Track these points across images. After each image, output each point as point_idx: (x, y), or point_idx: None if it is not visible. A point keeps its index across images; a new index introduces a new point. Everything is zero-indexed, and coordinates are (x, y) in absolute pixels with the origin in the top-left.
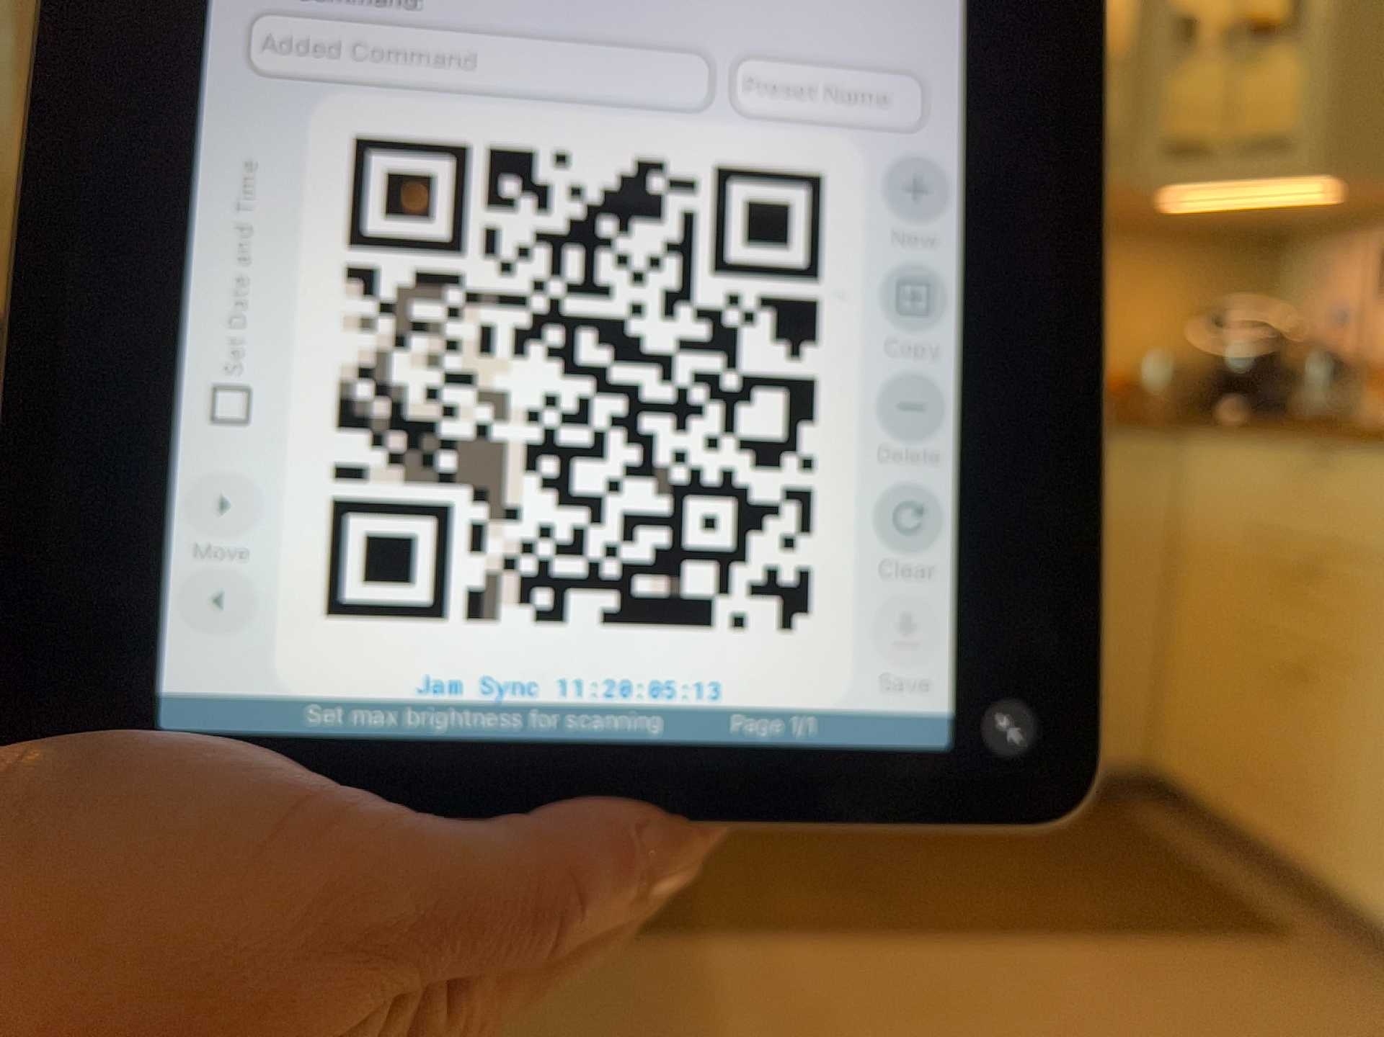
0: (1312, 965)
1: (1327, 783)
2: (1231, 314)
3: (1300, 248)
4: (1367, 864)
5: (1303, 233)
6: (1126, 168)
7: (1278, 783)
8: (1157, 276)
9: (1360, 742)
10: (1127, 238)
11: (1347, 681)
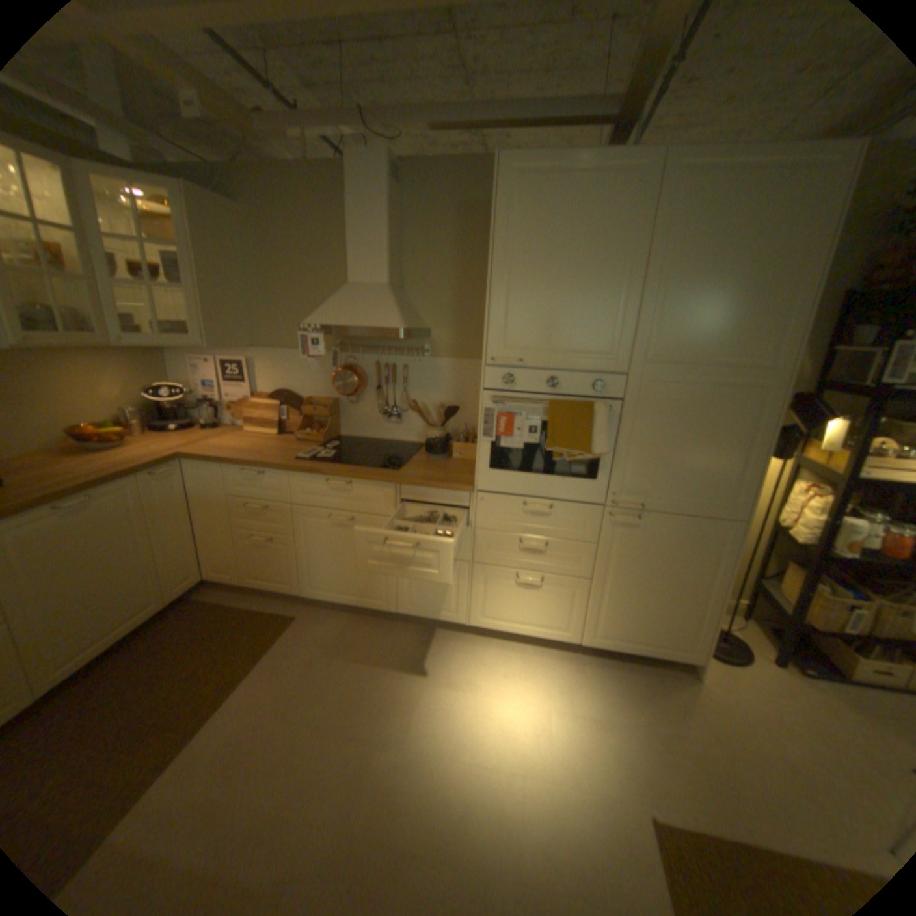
0: (301, 623)
1: (284, 569)
2: (147, 382)
3: (166, 350)
4: (304, 587)
5: (166, 344)
6: (99, 339)
7: (264, 573)
8: (107, 370)
9: (293, 556)
10: (85, 354)
11: (284, 539)
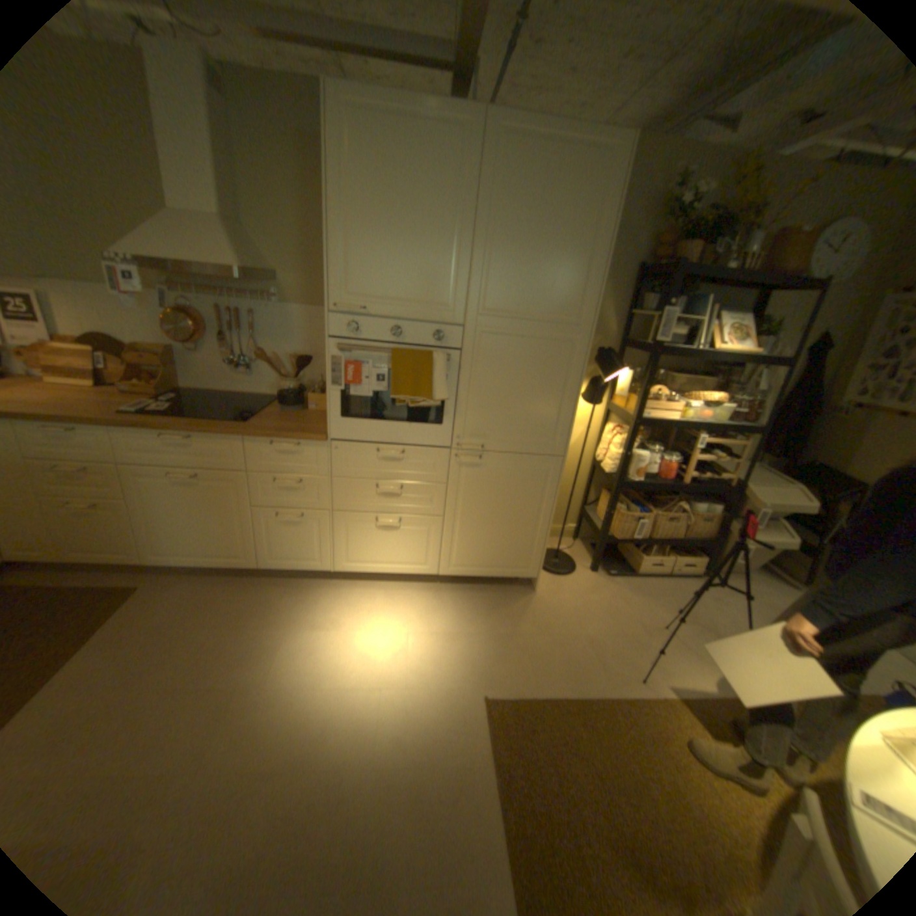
0: (144, 593)
1: (116, 538)
2: None
3: None
4: (145, 555)
5: None
6: None
7: (89, 545)
8: None
9: (126, 522)
10: None
11: (111, 505)
